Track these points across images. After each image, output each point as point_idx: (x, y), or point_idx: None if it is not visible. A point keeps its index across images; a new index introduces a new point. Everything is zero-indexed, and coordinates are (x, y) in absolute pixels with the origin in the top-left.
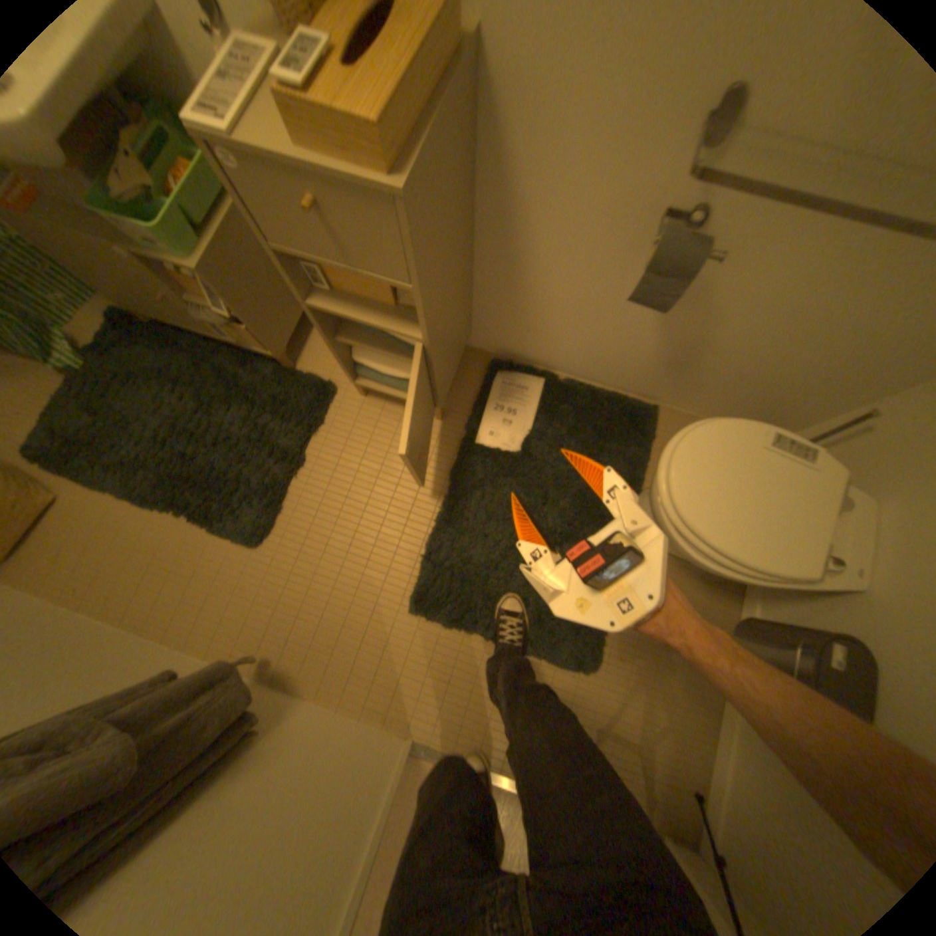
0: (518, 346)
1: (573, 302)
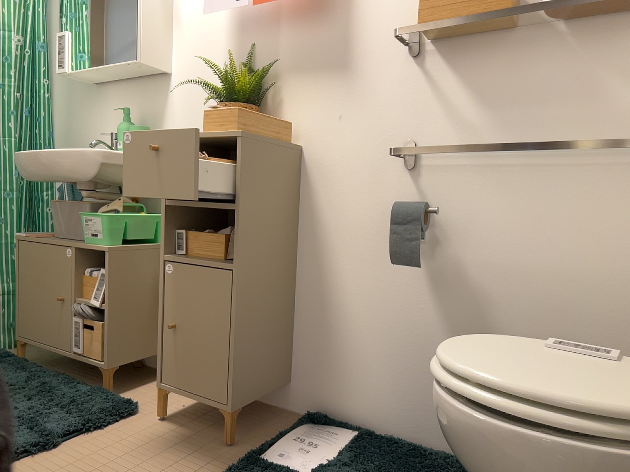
0: (331, 396)
1: (369, 314)
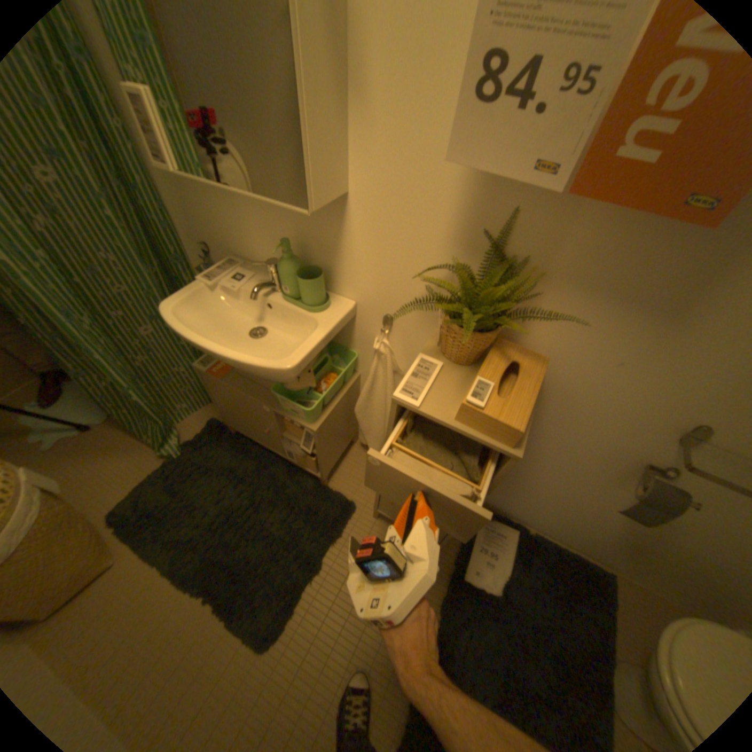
0: (500, 502)
1: (558, 490)
